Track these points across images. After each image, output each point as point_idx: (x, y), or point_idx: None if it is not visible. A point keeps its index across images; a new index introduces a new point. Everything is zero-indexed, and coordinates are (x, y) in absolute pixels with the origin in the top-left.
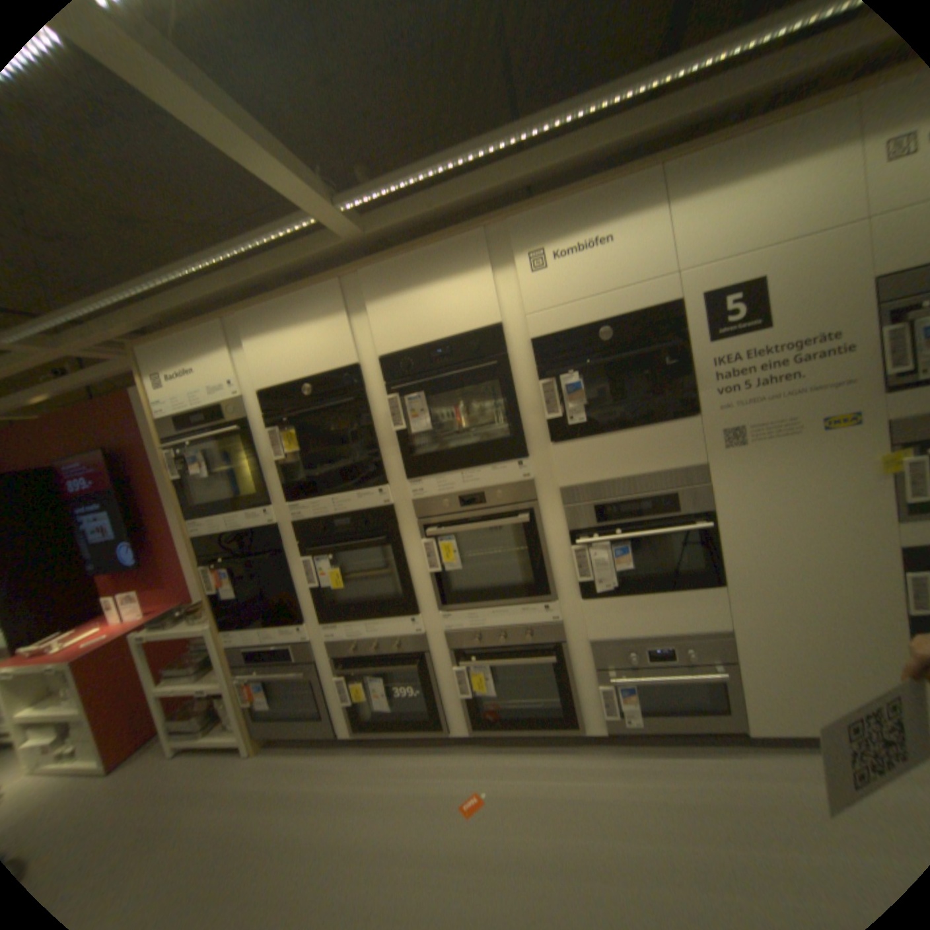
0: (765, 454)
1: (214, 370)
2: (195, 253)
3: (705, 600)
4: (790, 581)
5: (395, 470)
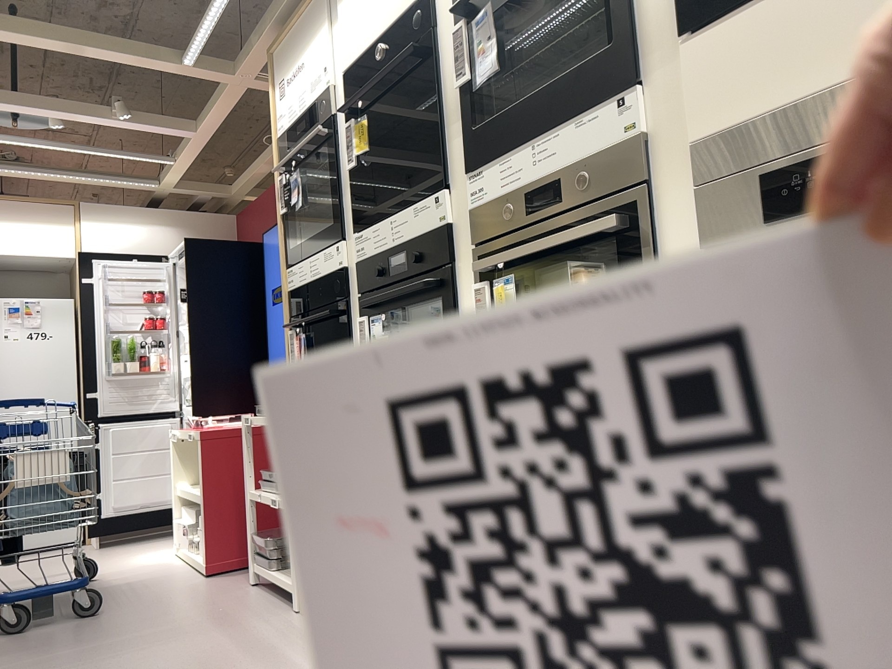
0: None
1: (317, 57)
2: None
3: None
4: None
5: (458, 160)
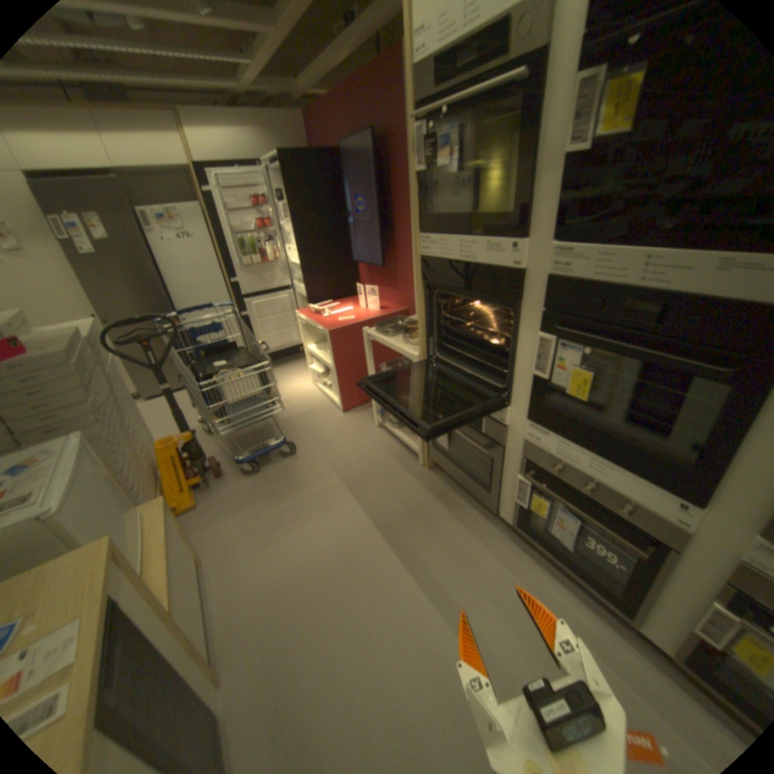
0: None
1: None
2: None
3: None
4: None
5: None
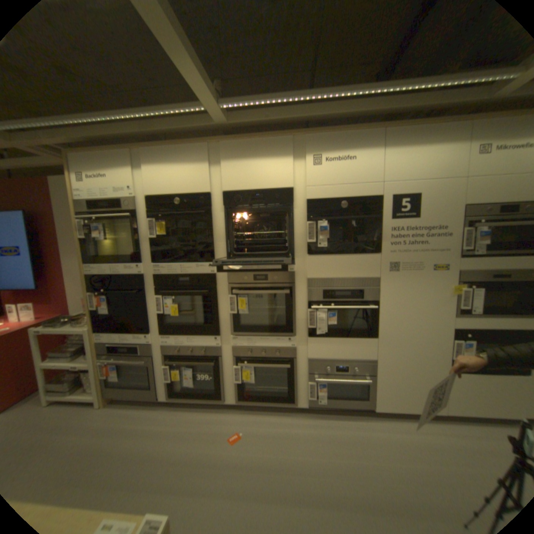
0: (406, 277)
1: (120, 179)
2: (126, 109)
3: (367, 344)
4: (406, 339)
5: (221, 255)
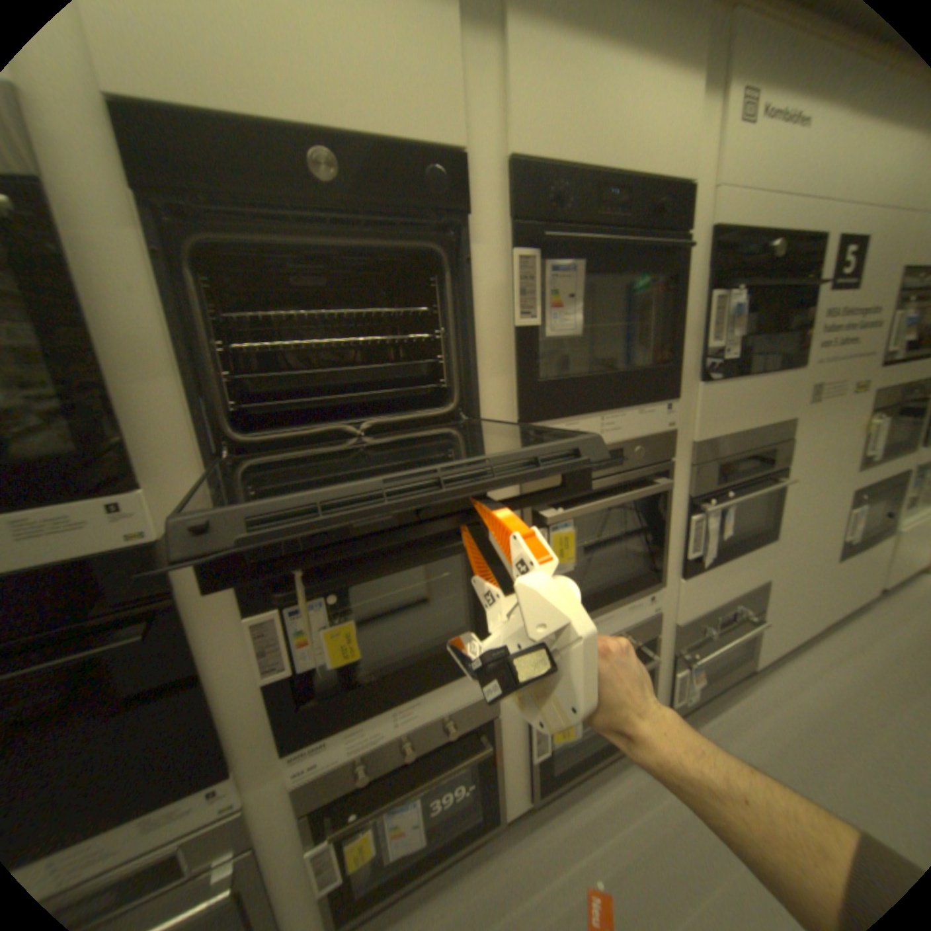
0: (826, 413)
1: None
2: None
3: (764, 556)
4: (808, 528)
5: (499, 404)
